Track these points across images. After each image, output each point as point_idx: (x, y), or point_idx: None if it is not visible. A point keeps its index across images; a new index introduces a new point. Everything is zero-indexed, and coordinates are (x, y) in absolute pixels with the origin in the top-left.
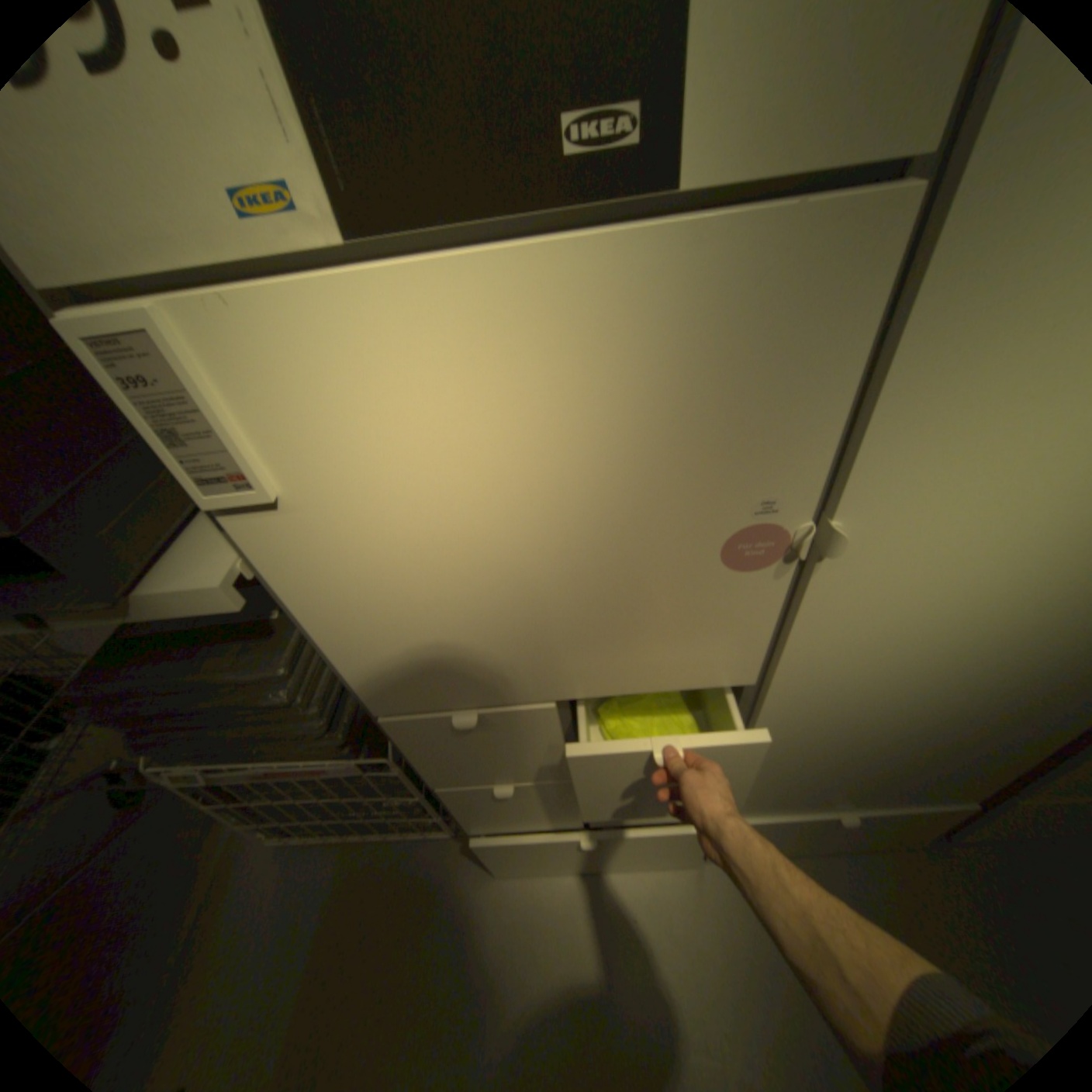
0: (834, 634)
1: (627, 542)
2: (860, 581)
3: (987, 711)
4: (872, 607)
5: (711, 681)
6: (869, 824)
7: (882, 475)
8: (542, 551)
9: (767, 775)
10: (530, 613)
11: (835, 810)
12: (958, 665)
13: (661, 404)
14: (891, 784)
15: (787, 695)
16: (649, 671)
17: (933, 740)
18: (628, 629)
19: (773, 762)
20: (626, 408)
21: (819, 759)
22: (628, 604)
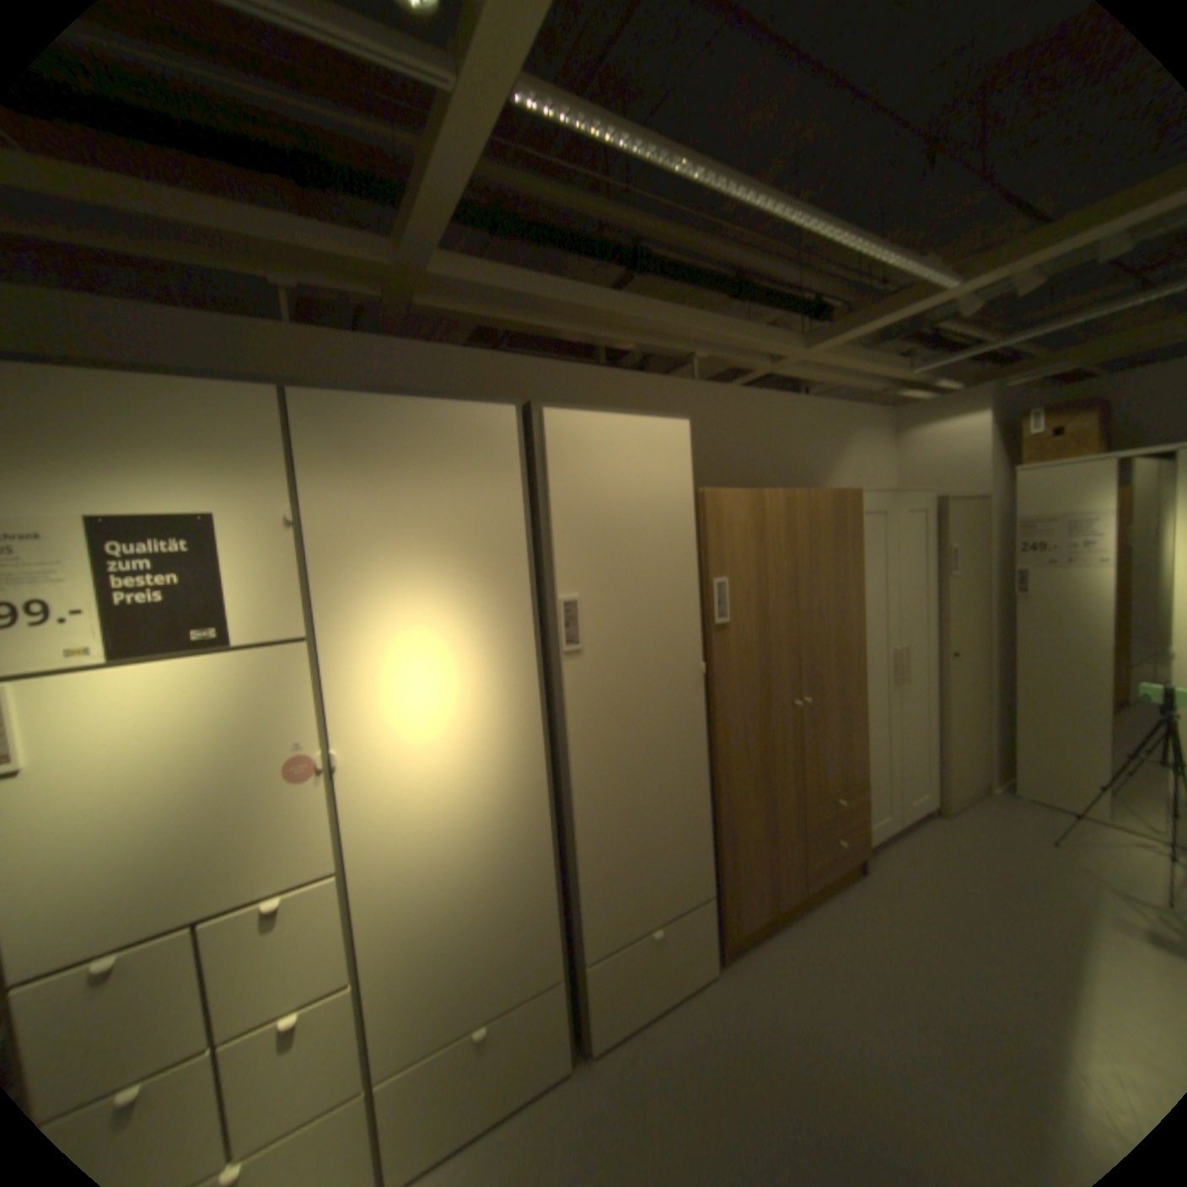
0: (364, 822)
1: (230, 776)
2: (360, 784)
3: (486, 870)
4: (374, 800)
5: (304, 878)
6: (503, 1046)
7: (341, 730)
8: (181, 788)
9: (384, 988)
10: (171, 836)
11: (464, 1032)
12: (444, 834)
13: (237, 709)
14: (483, 973)
15: (360, 881)
16: (259, 875)
17: (476, 908)
18: (239, 839)
19: (381, 967)
20: (222, 712)
21: (414, 953)
22: (236, 818)
